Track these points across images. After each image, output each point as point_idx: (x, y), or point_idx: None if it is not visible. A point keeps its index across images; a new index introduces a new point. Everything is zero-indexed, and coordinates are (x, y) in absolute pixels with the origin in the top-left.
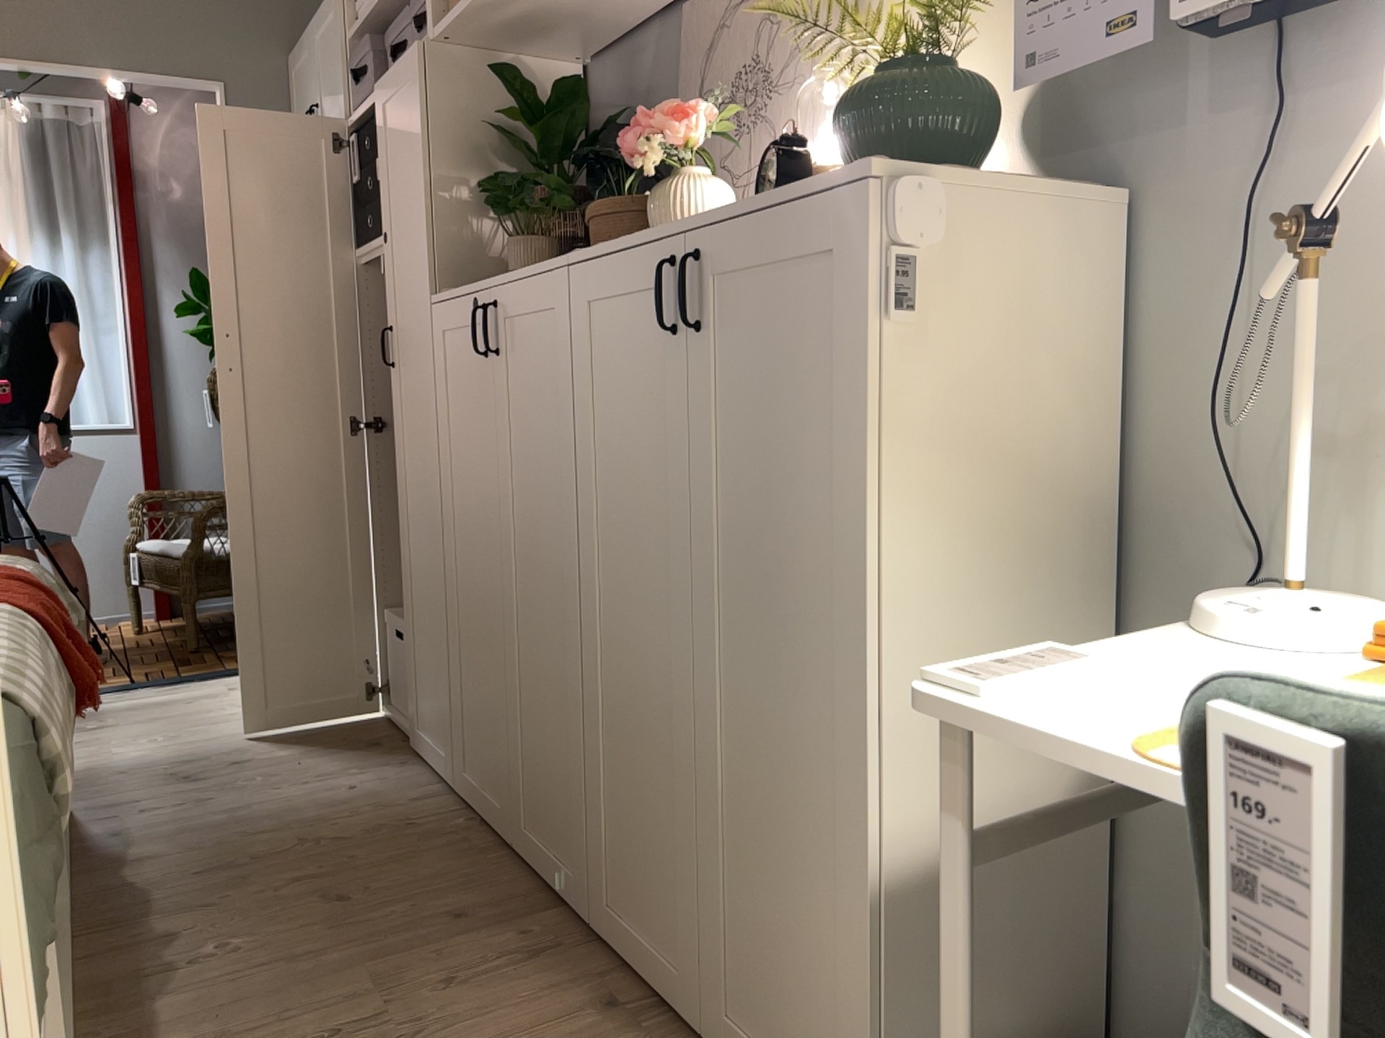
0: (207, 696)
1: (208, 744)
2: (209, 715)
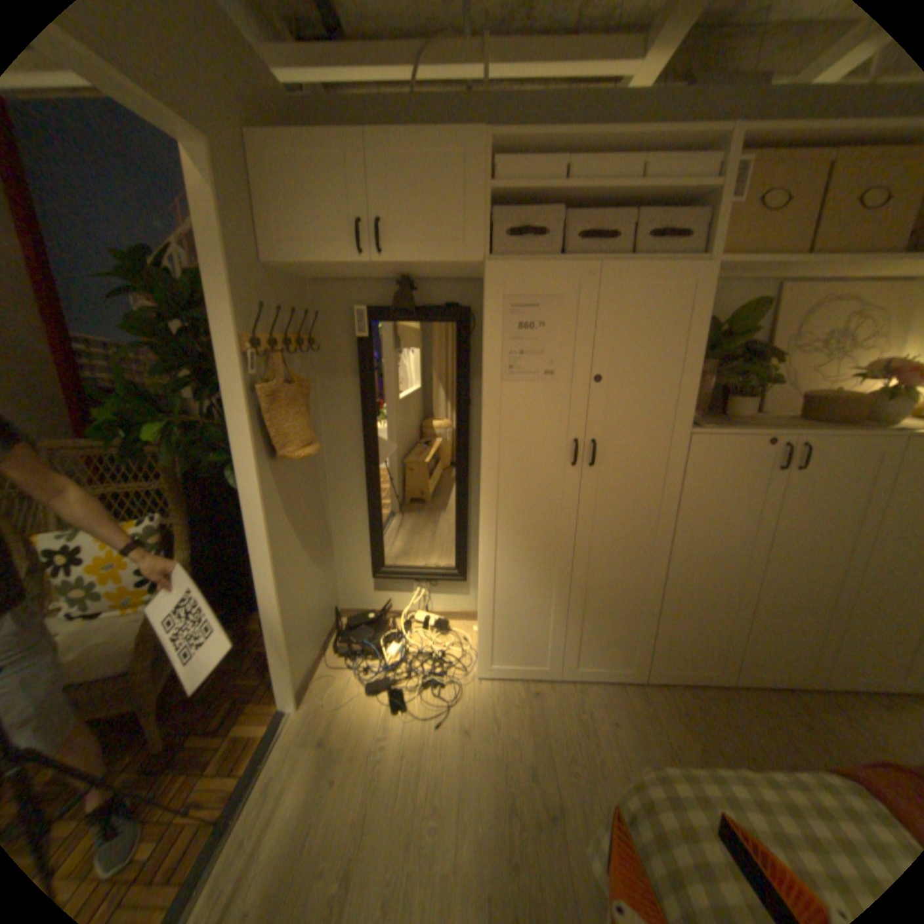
0: (325, 768)
1: (473, 789)
2: (388, 776)
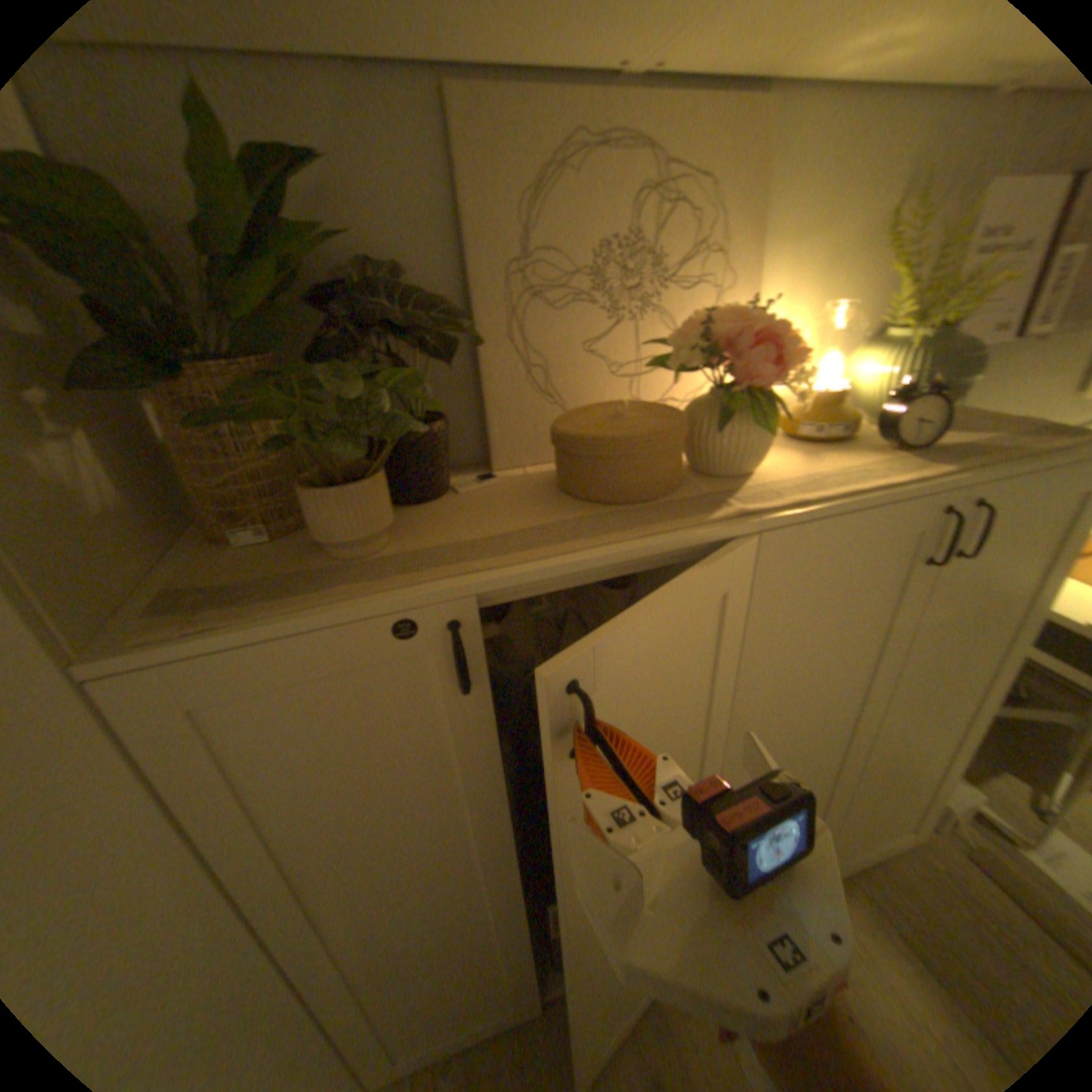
0: None
1: None
2: None
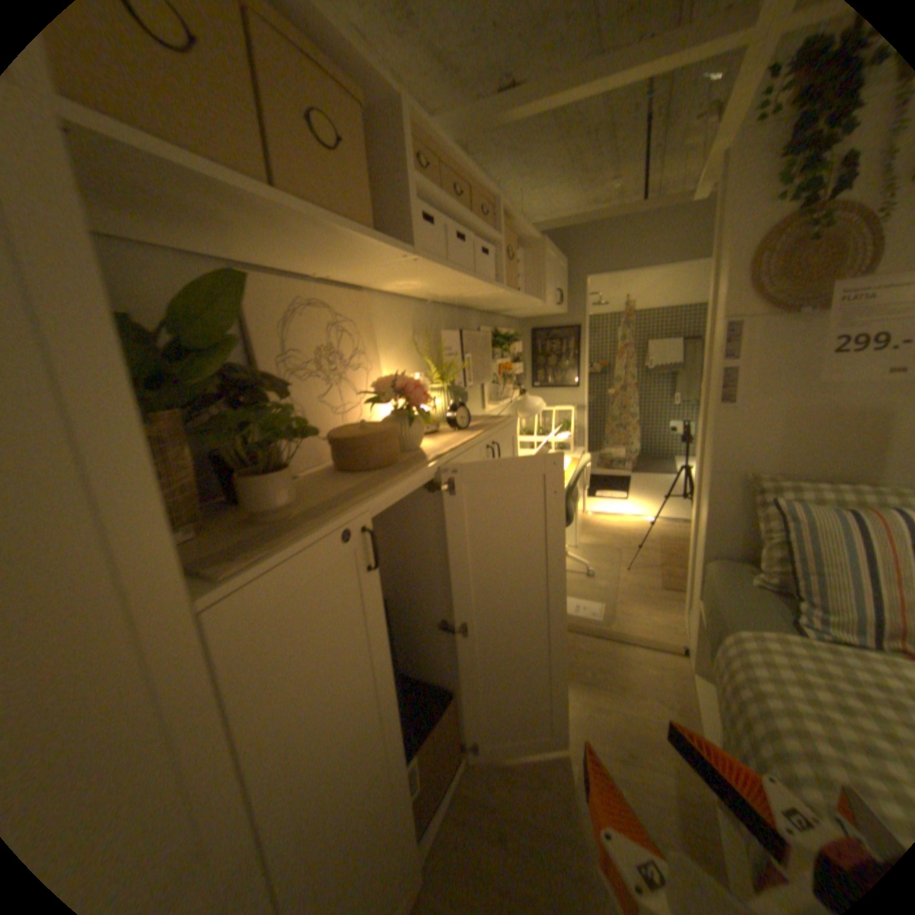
0: None
1: None
2: None
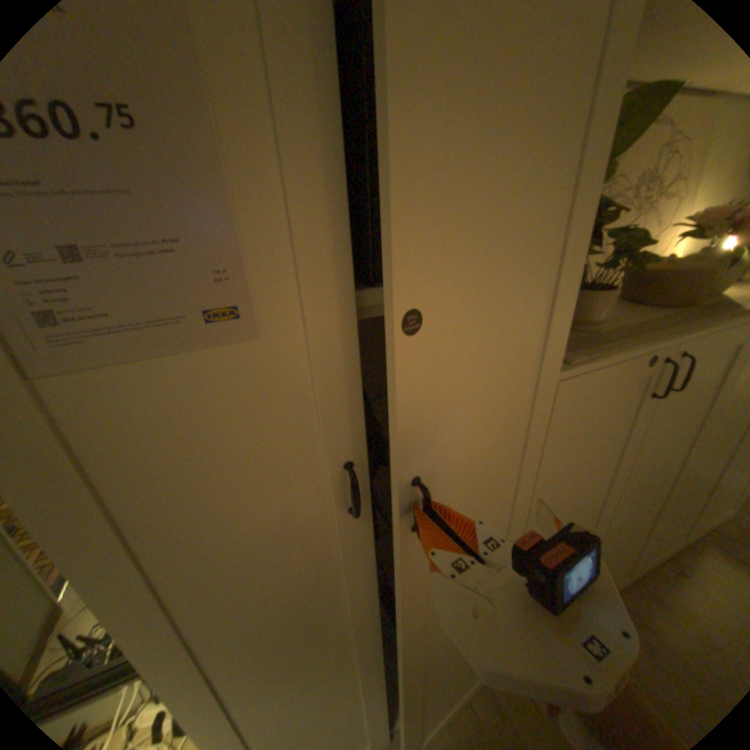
0: None
1: None
2: None
